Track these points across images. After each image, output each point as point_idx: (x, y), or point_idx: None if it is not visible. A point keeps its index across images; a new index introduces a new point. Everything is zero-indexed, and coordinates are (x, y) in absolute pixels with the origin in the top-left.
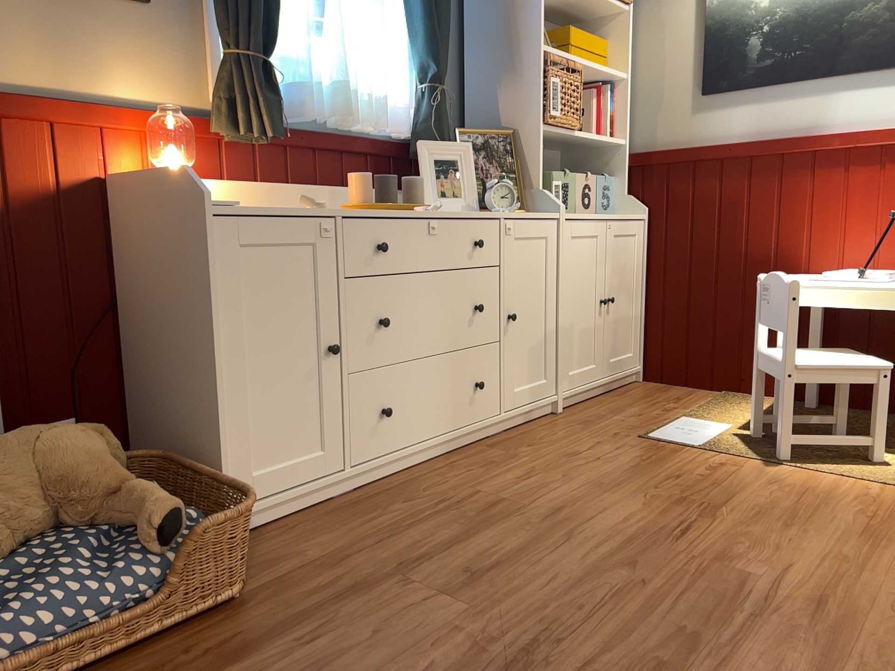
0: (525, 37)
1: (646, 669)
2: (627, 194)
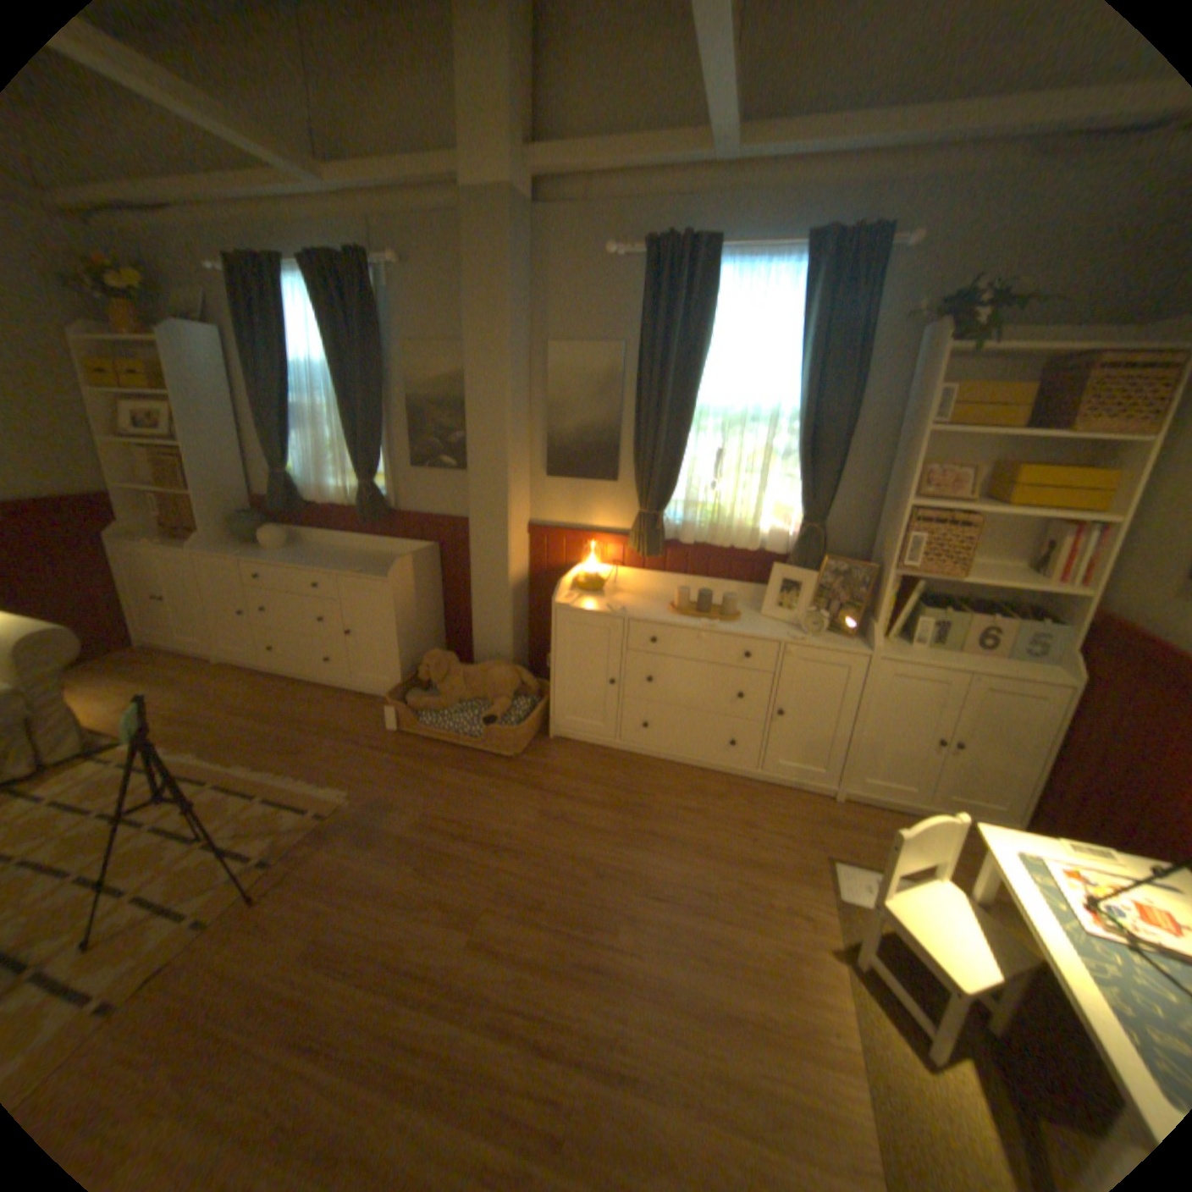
0: (905, 490)
1: (509, 894)
2: (1078, 653)
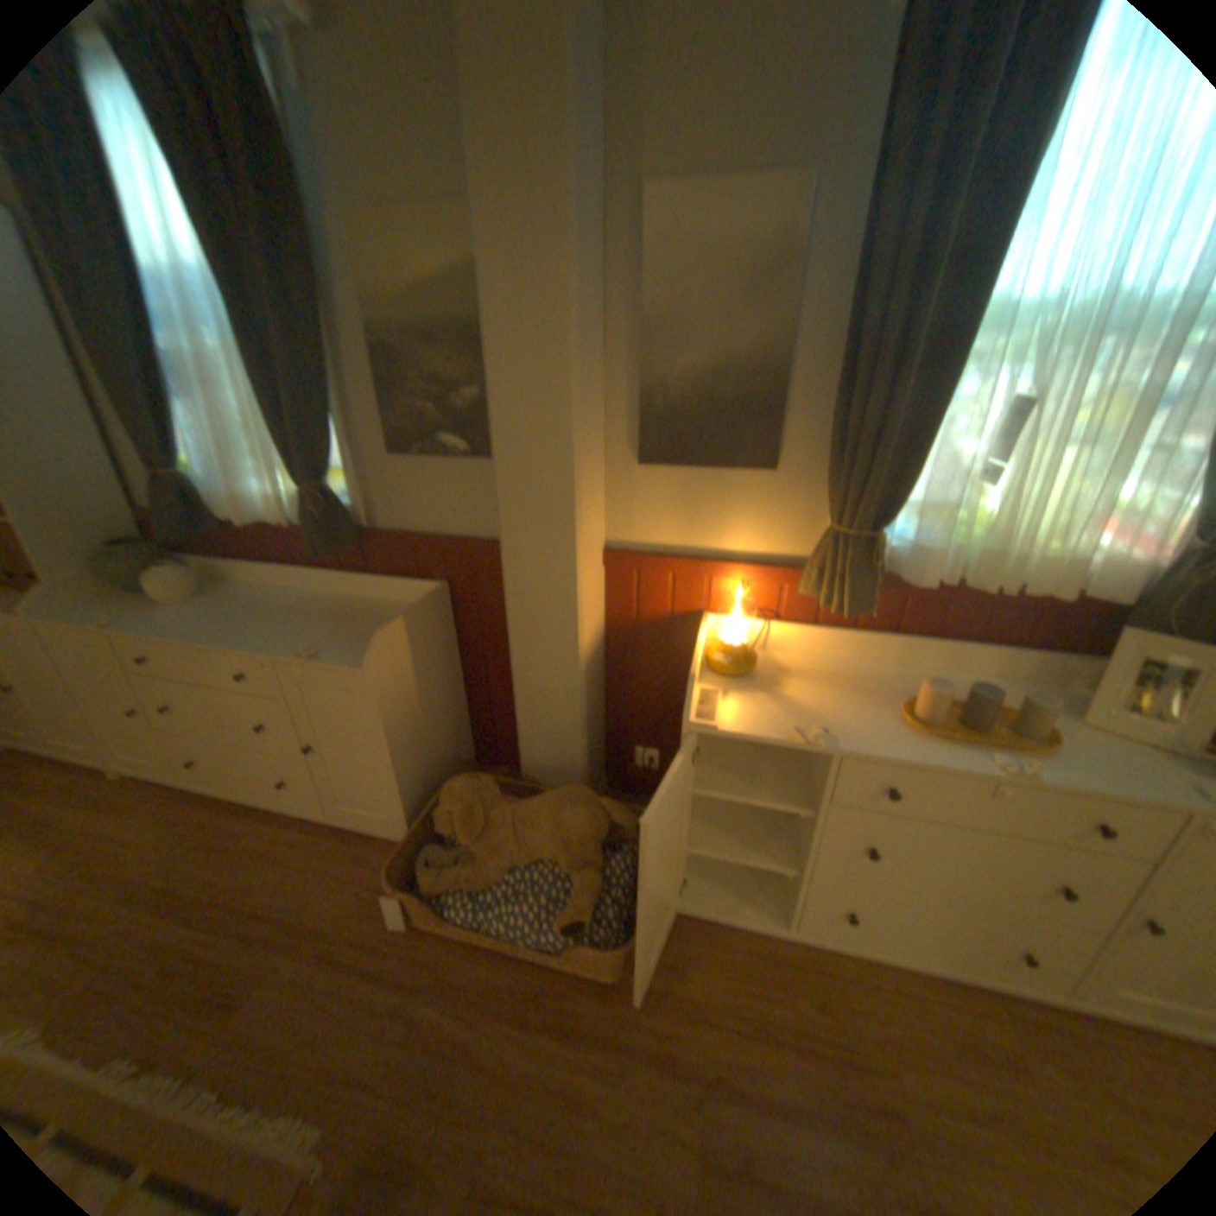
0: None
1: None
2: None
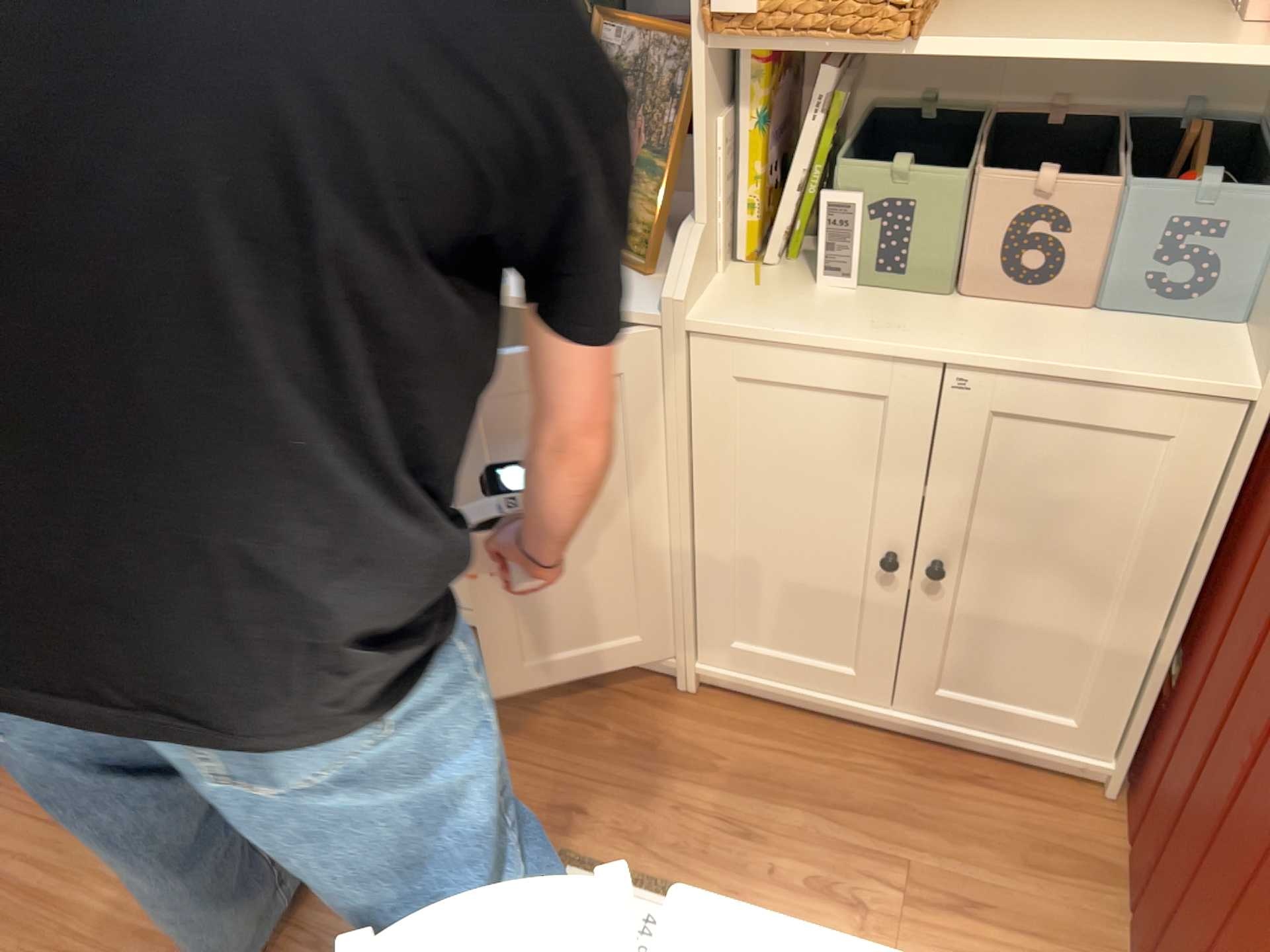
0: None
1: None
2: None
